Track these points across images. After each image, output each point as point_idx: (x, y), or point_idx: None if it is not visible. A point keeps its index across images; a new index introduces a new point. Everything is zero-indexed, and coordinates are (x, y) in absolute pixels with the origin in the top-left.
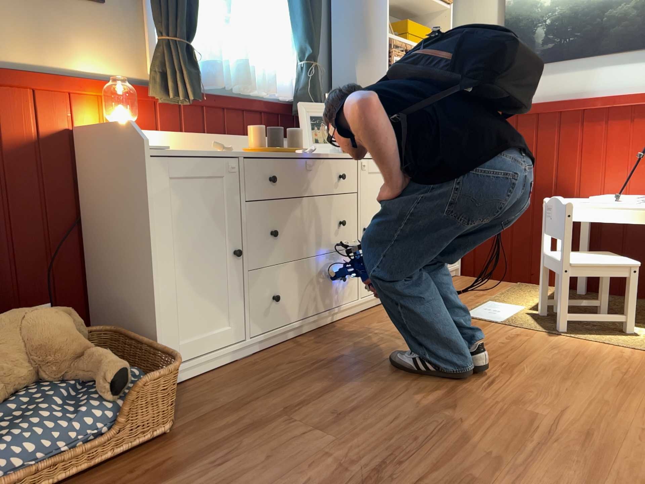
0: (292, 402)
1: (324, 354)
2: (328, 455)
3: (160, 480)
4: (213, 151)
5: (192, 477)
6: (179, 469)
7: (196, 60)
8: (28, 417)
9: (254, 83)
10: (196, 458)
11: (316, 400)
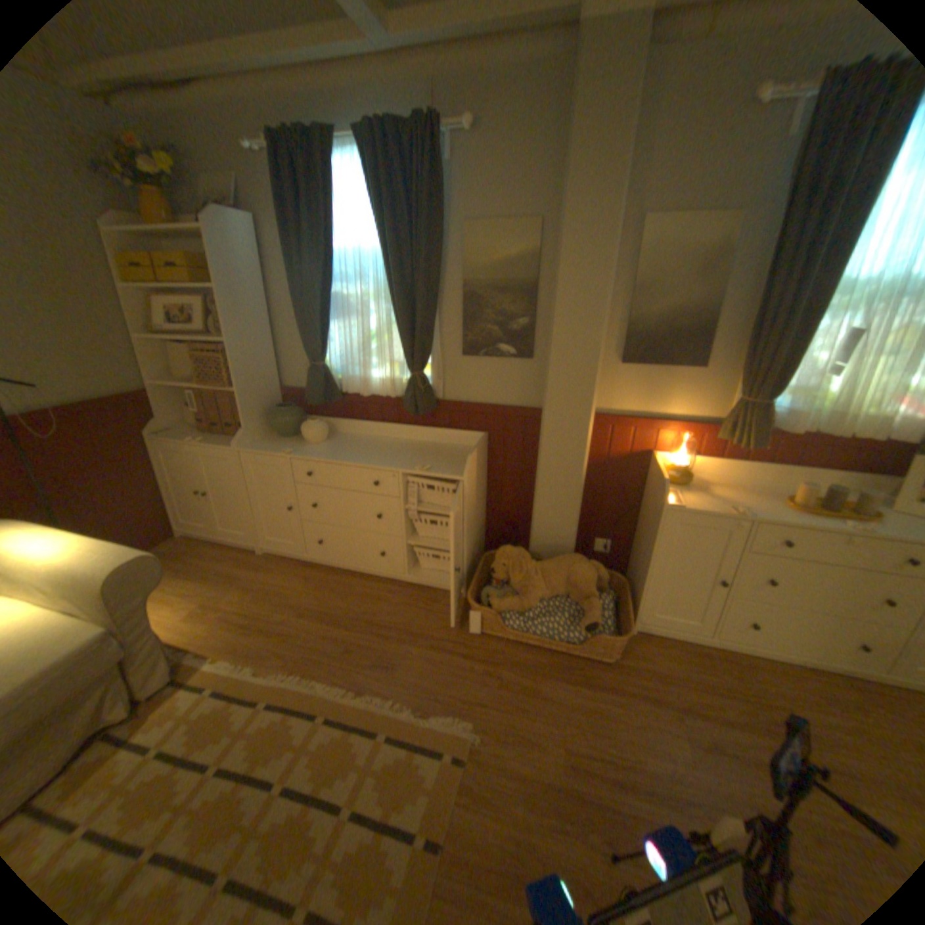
0: (698, 710)
1: (776, 697)
2: (674, 763)
3: (586, 686)
4: (733, 509)
5: (599, 699)
6: (598, 689)
7: (784, 404)
8: (551, 616)
9: (860, 424)
10: (610, 691)
11: (715, 724)
